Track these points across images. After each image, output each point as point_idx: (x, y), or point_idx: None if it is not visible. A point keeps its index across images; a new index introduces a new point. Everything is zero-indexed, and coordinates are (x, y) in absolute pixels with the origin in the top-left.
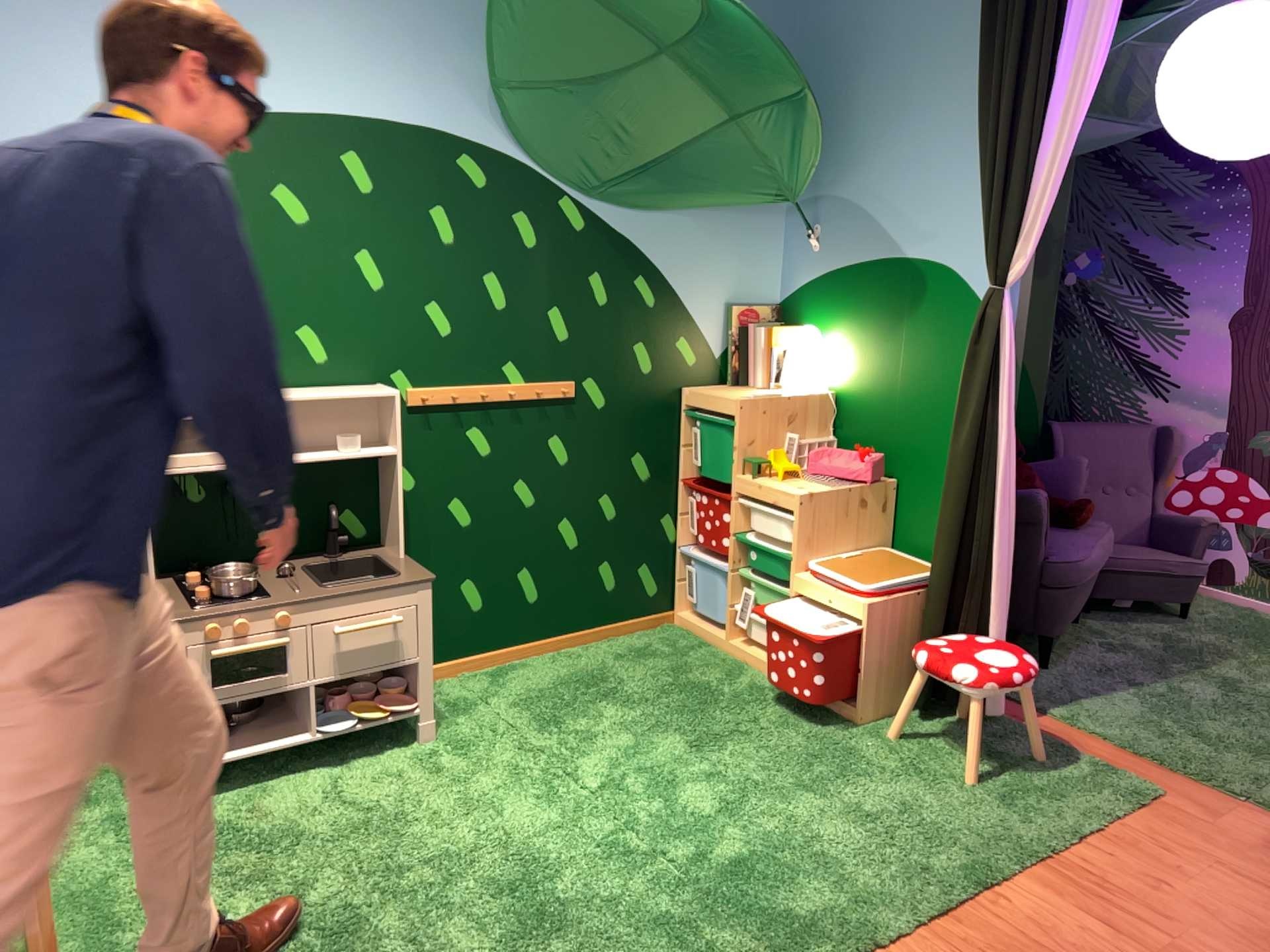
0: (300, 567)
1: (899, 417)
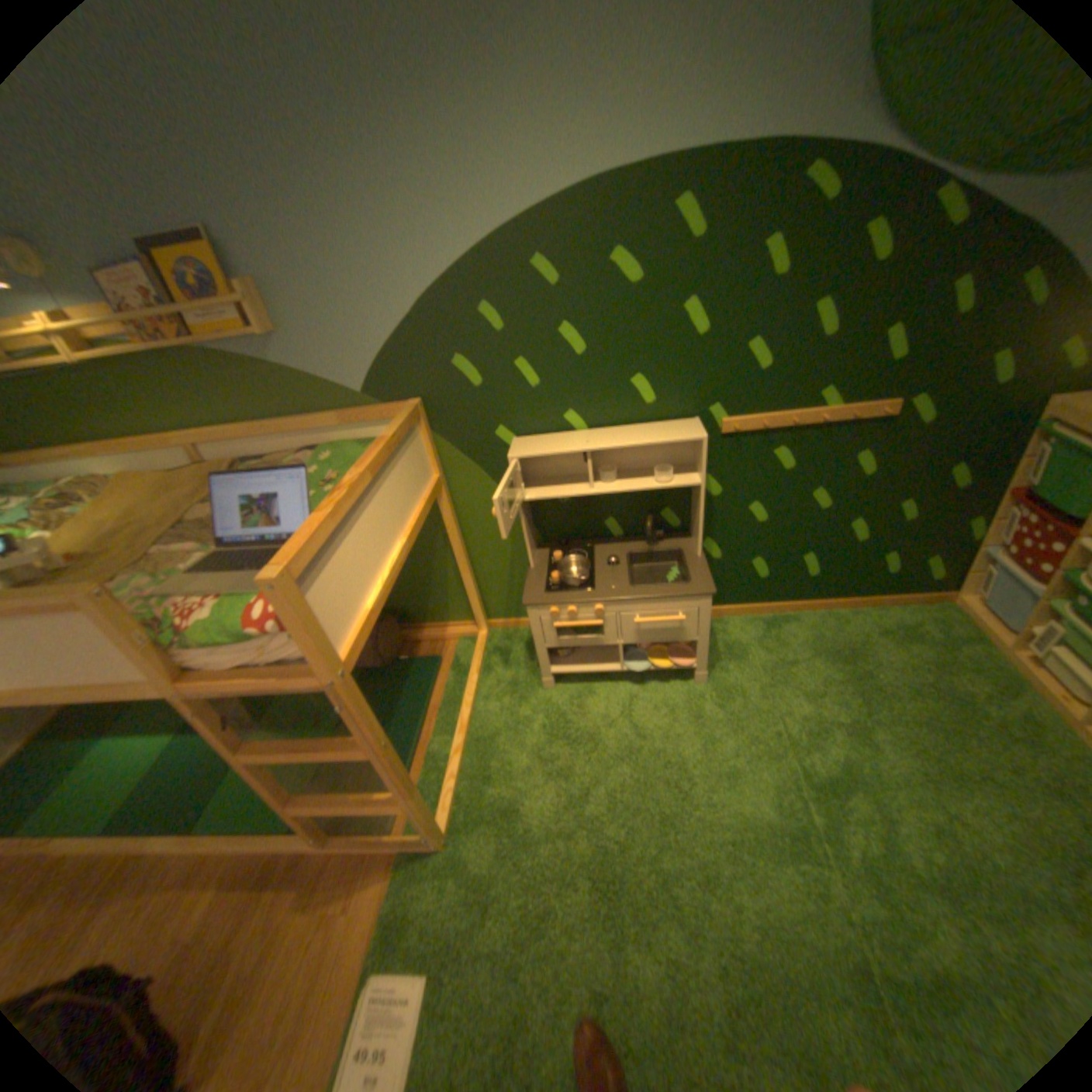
0: (625, 554)
1: None
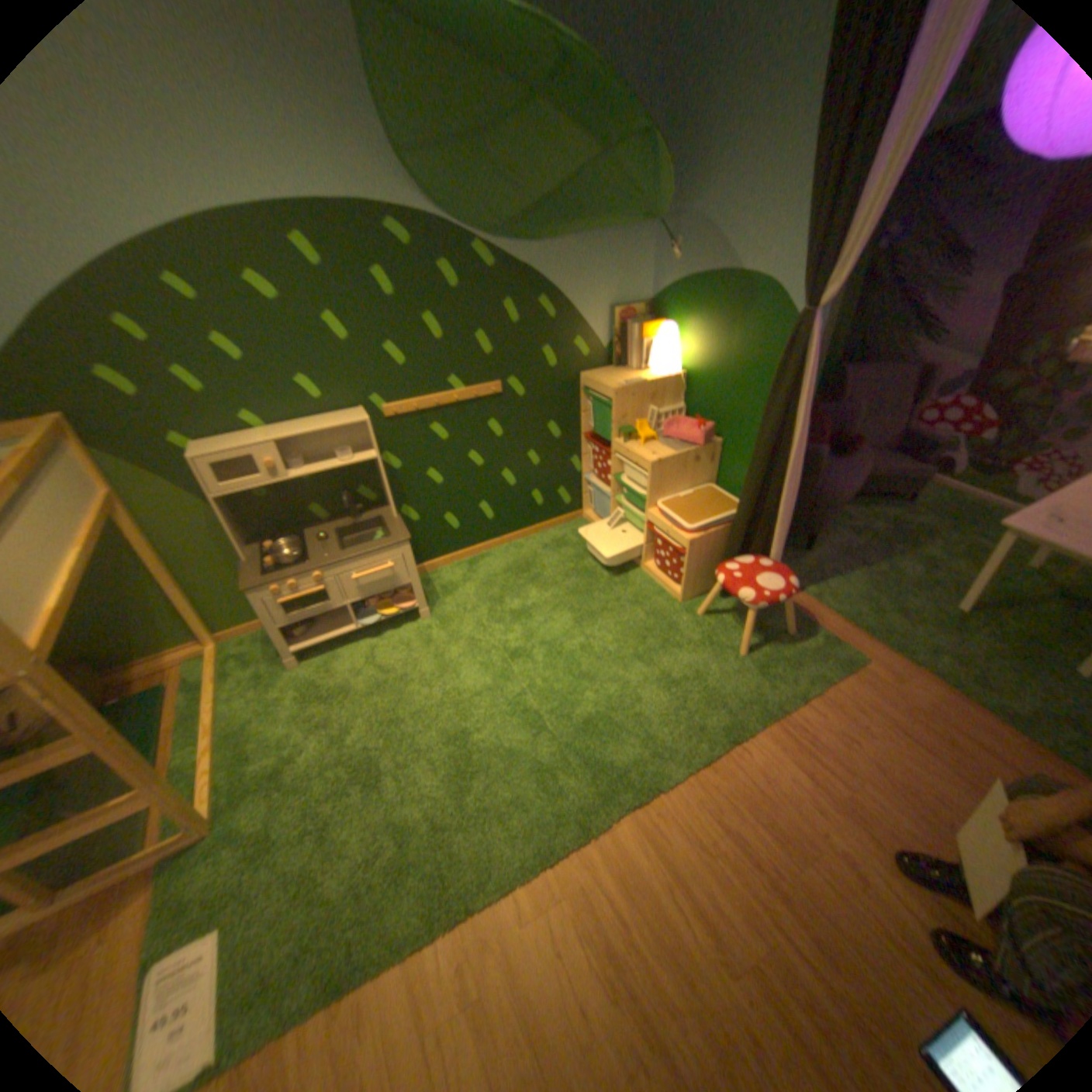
0: (335, 530)
1: (727, 397)
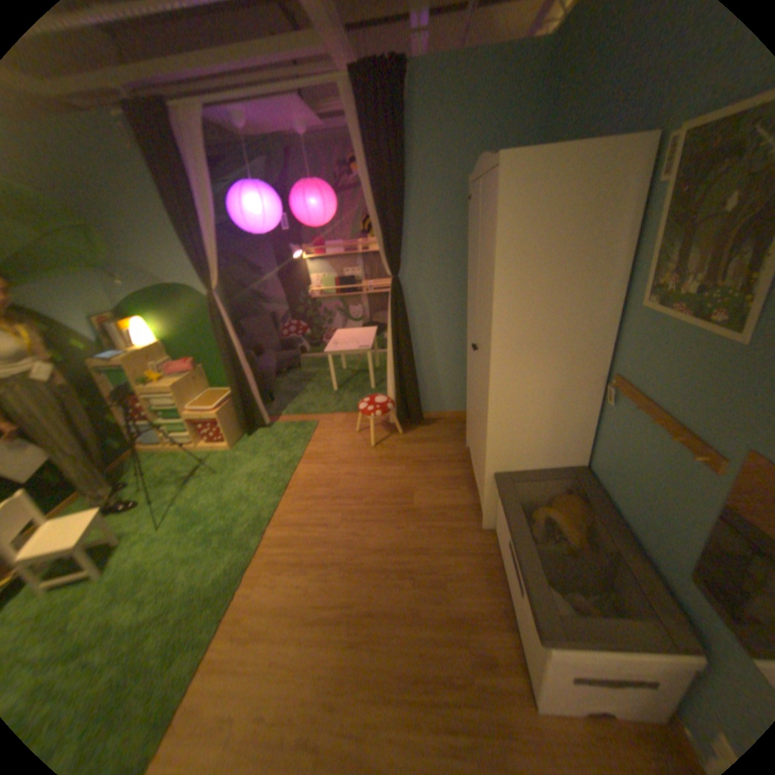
0: None
1: (192, 343)
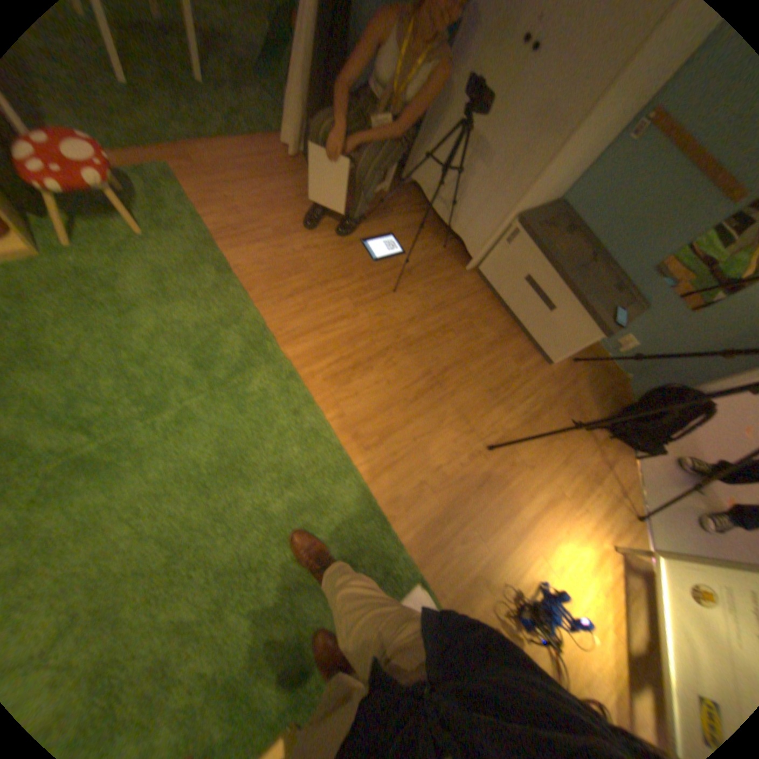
0: None
1: None
